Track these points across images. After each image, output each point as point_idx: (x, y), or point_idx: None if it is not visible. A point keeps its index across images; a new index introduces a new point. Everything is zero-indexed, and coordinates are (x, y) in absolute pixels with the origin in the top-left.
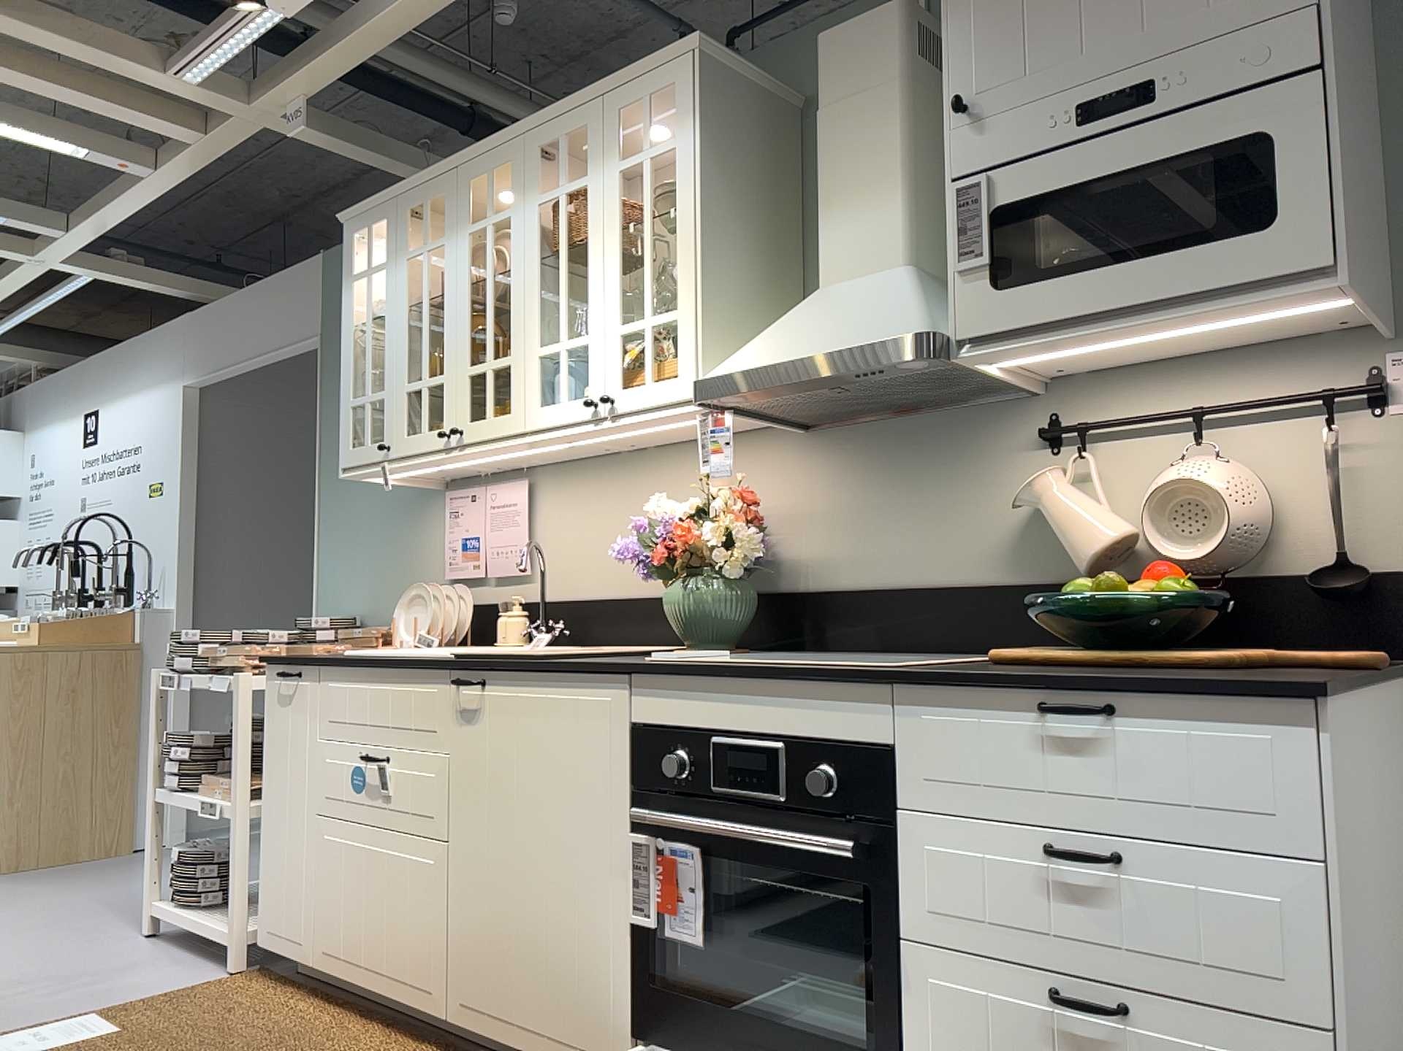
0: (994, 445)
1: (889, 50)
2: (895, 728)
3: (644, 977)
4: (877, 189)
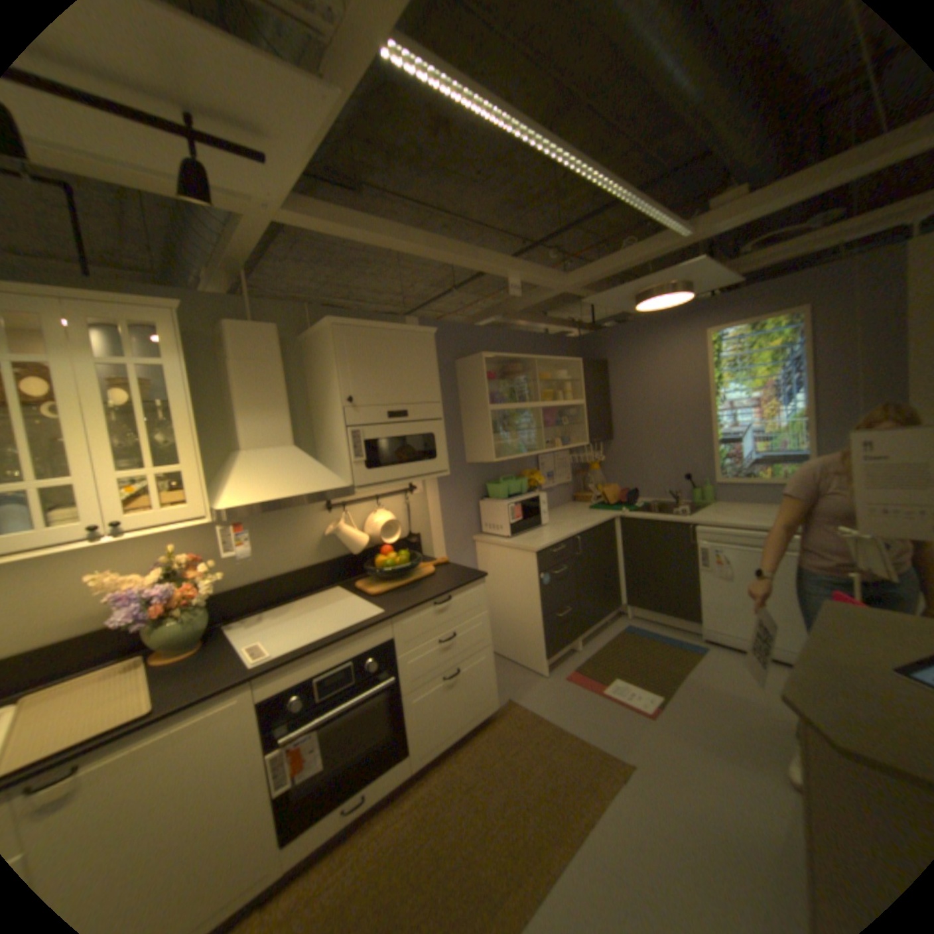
0: (307, 511)
1: (276, 345)
2: (394, 631)
3: (284, 814)
4: (277, 408)
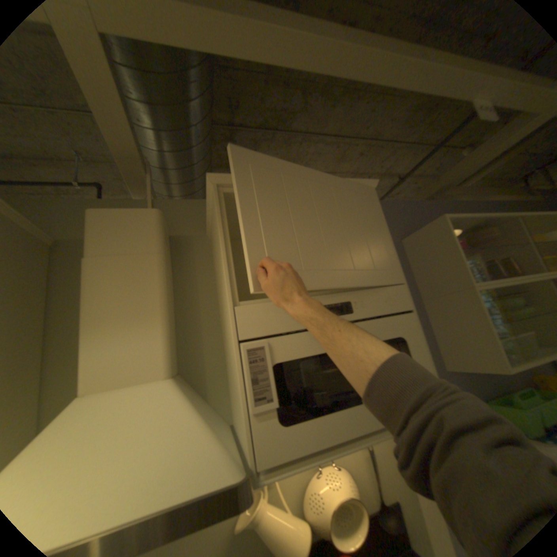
0: None
1: (153, 233)
2: None
3: None
4: (144, 320)
